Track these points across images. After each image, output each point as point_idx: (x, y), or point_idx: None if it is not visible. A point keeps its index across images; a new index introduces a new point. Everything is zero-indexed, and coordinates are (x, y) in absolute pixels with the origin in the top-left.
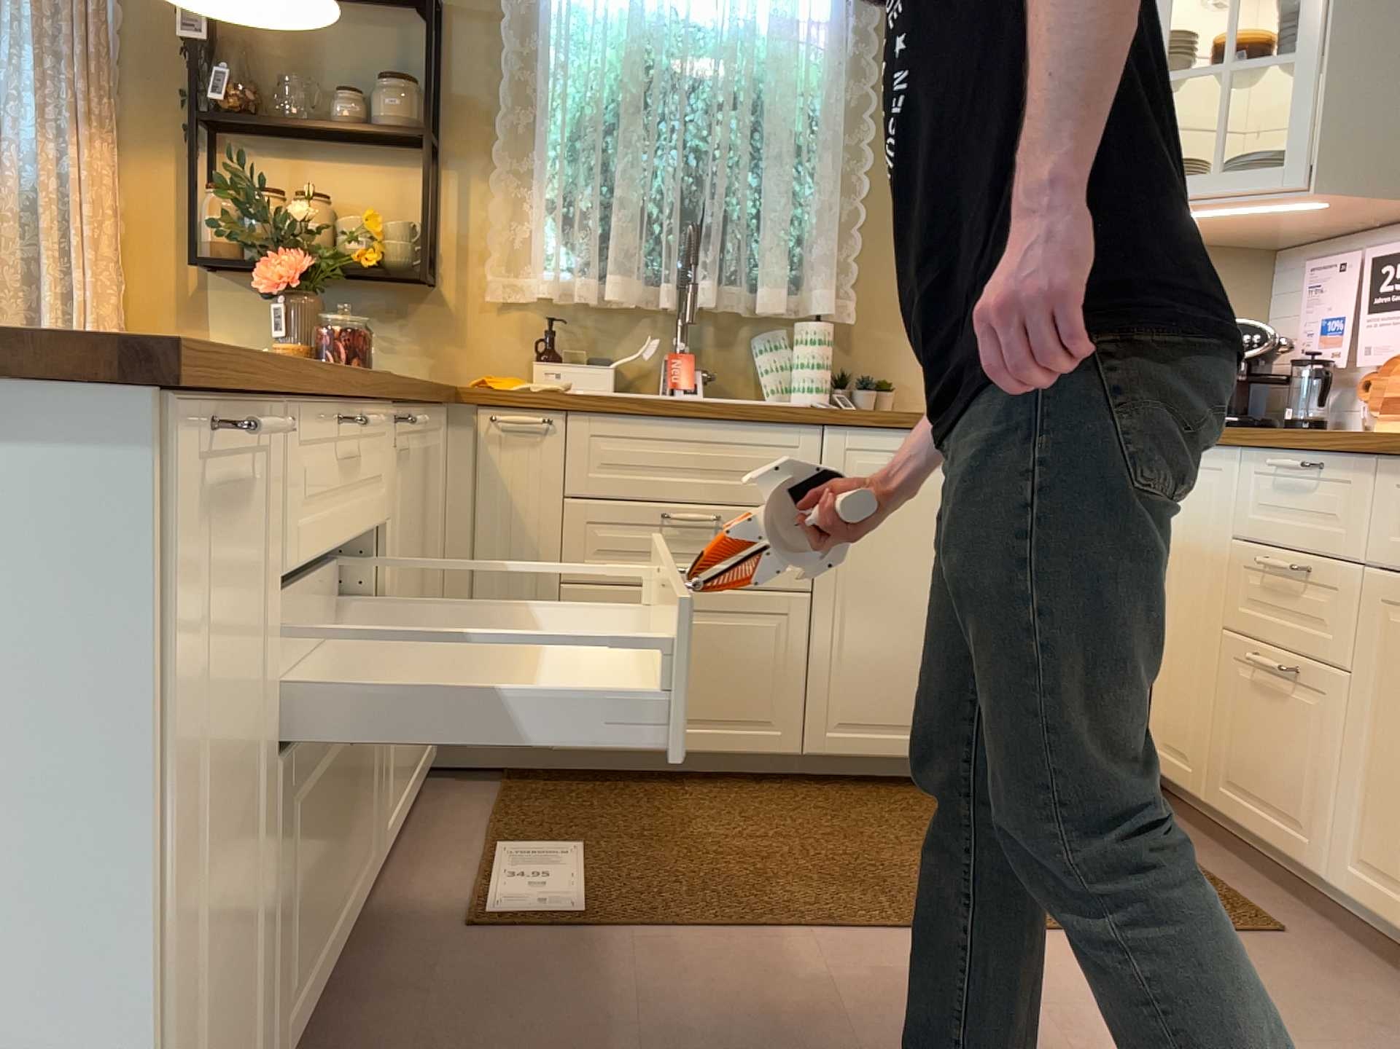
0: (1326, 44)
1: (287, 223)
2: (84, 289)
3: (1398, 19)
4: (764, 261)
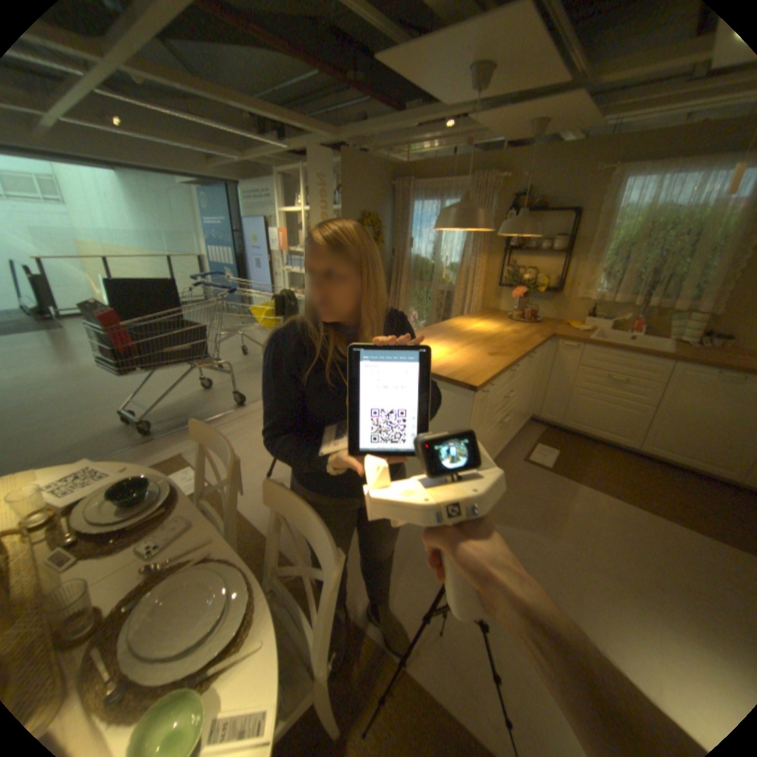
0: None
1: (521, 279)
2: (473, 291)
3: None
4: (682, 292)
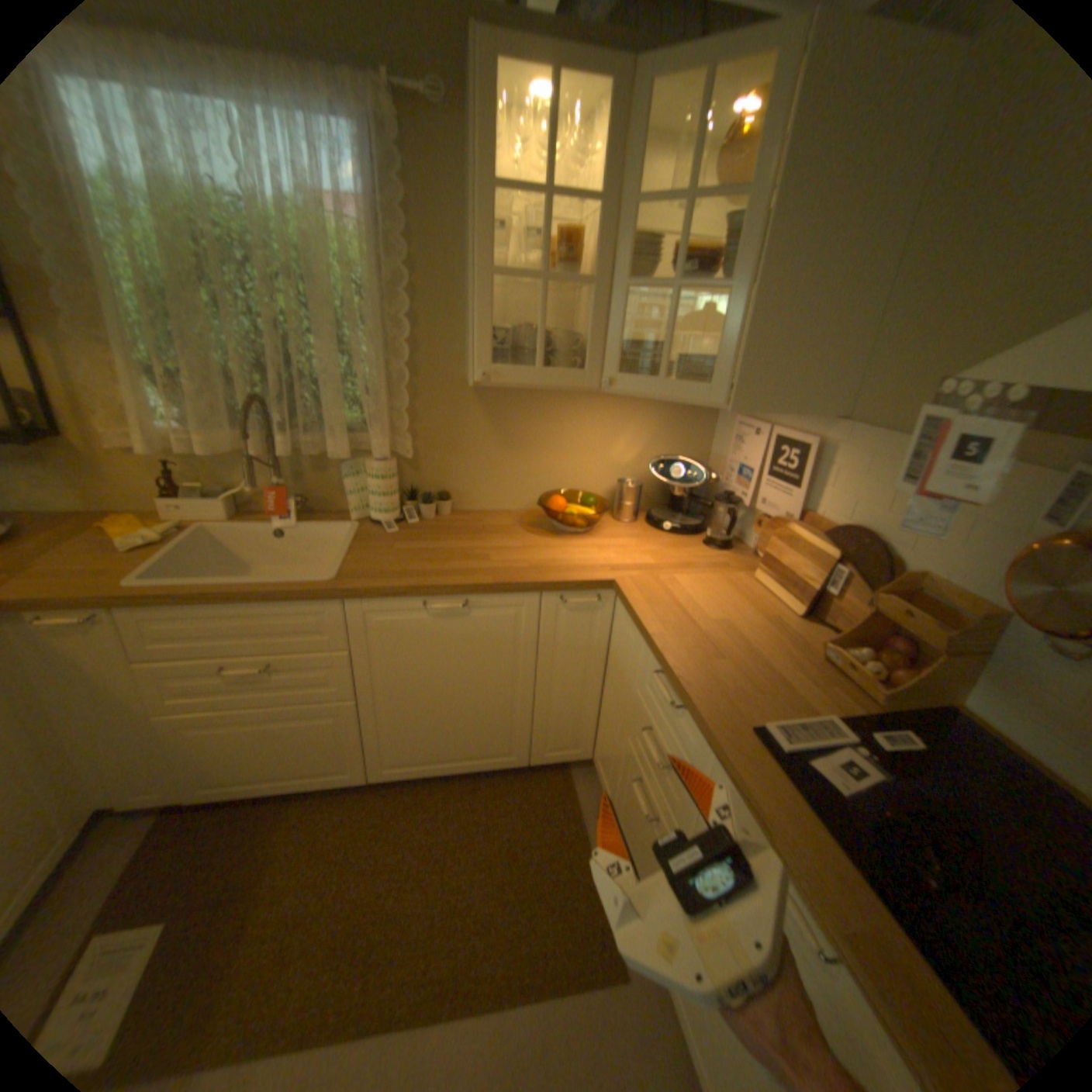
0: (759, 272)
1: None
2: None
3: (822, 253)
4: (328, 418)
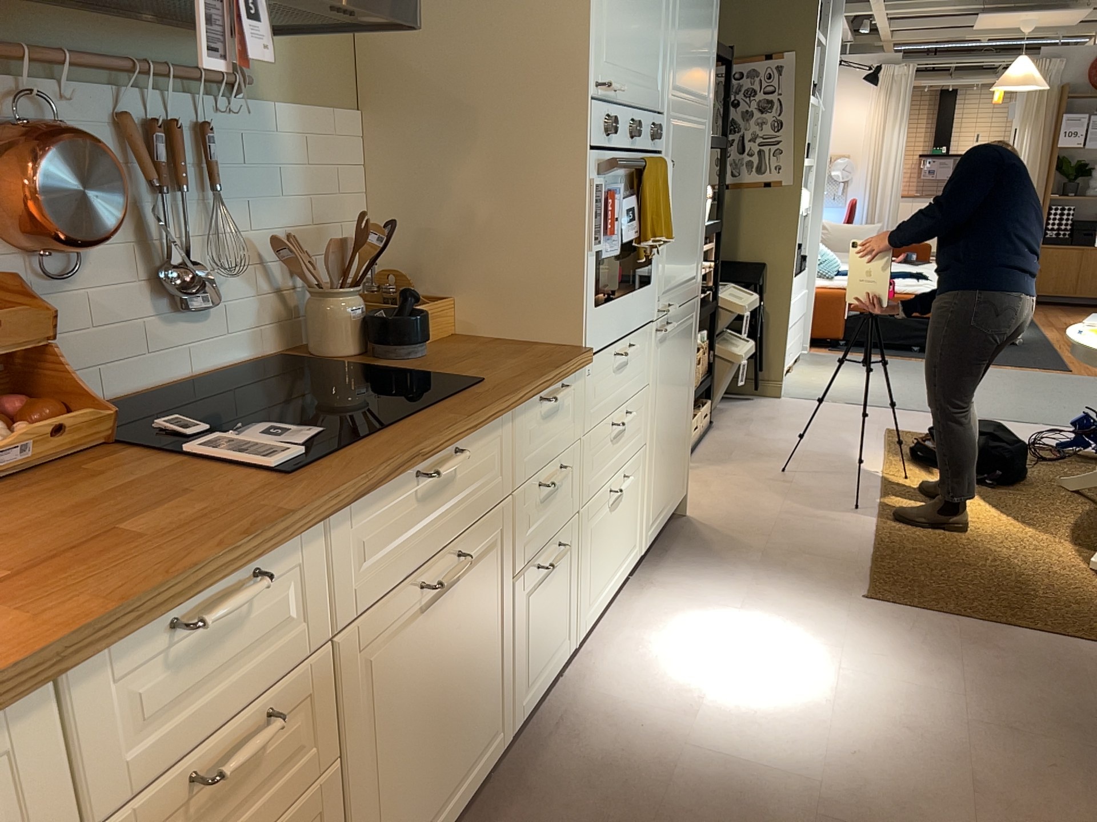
0: None
1: None
2: None
3: None
4: None
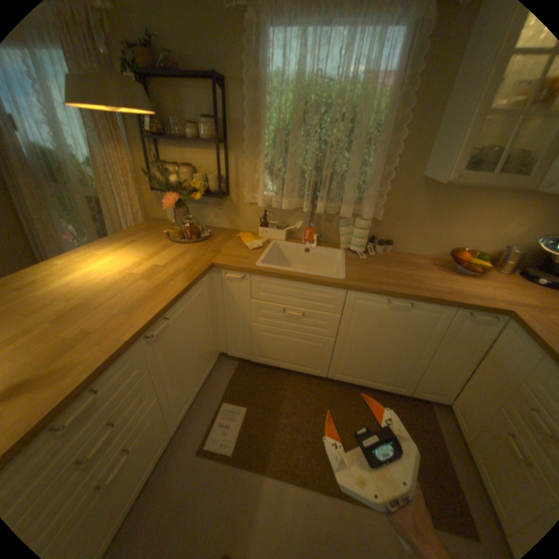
0: None
1: (169, 182)
2: (123, 198)
3: None
4: (345, 195)
